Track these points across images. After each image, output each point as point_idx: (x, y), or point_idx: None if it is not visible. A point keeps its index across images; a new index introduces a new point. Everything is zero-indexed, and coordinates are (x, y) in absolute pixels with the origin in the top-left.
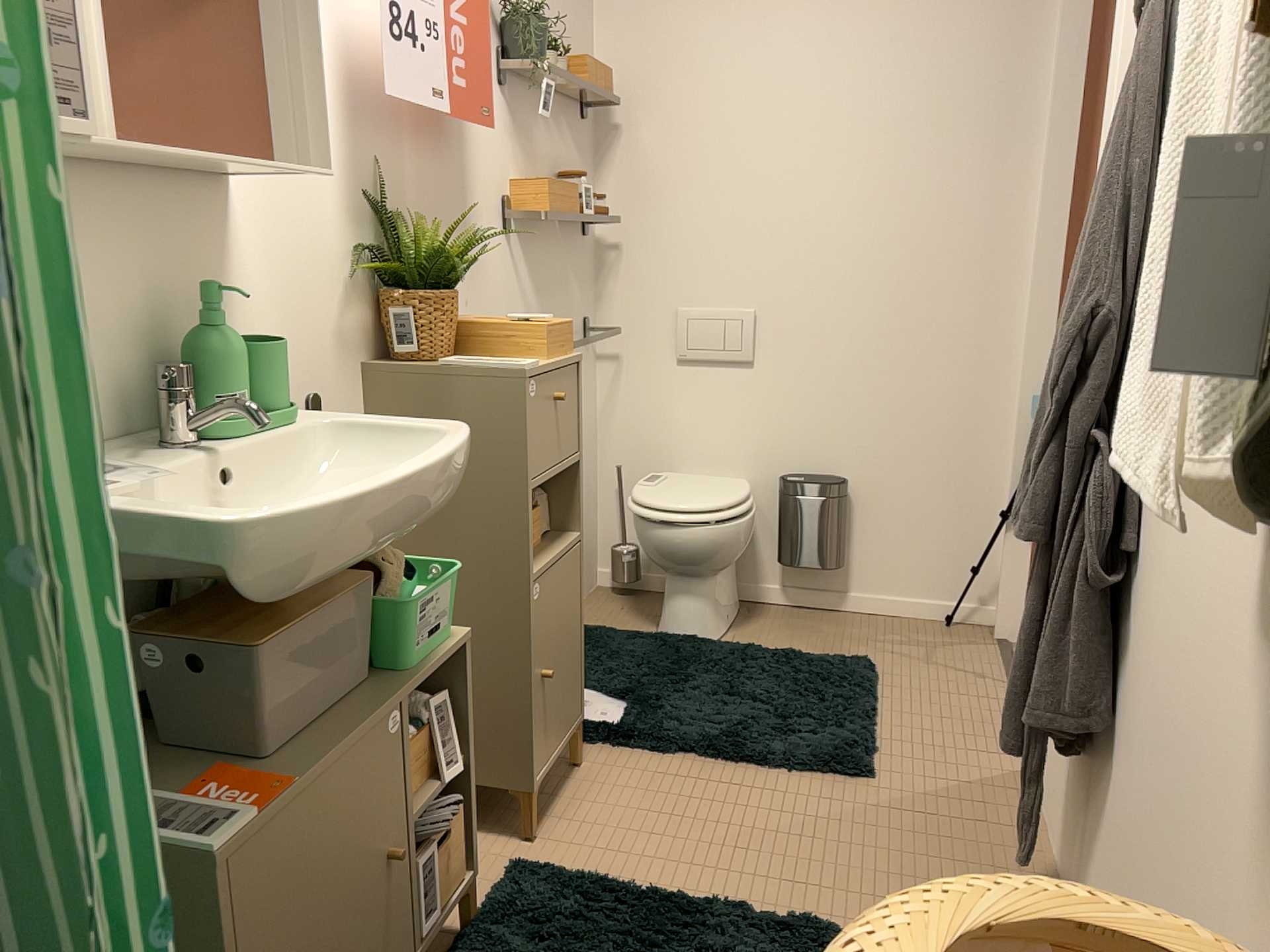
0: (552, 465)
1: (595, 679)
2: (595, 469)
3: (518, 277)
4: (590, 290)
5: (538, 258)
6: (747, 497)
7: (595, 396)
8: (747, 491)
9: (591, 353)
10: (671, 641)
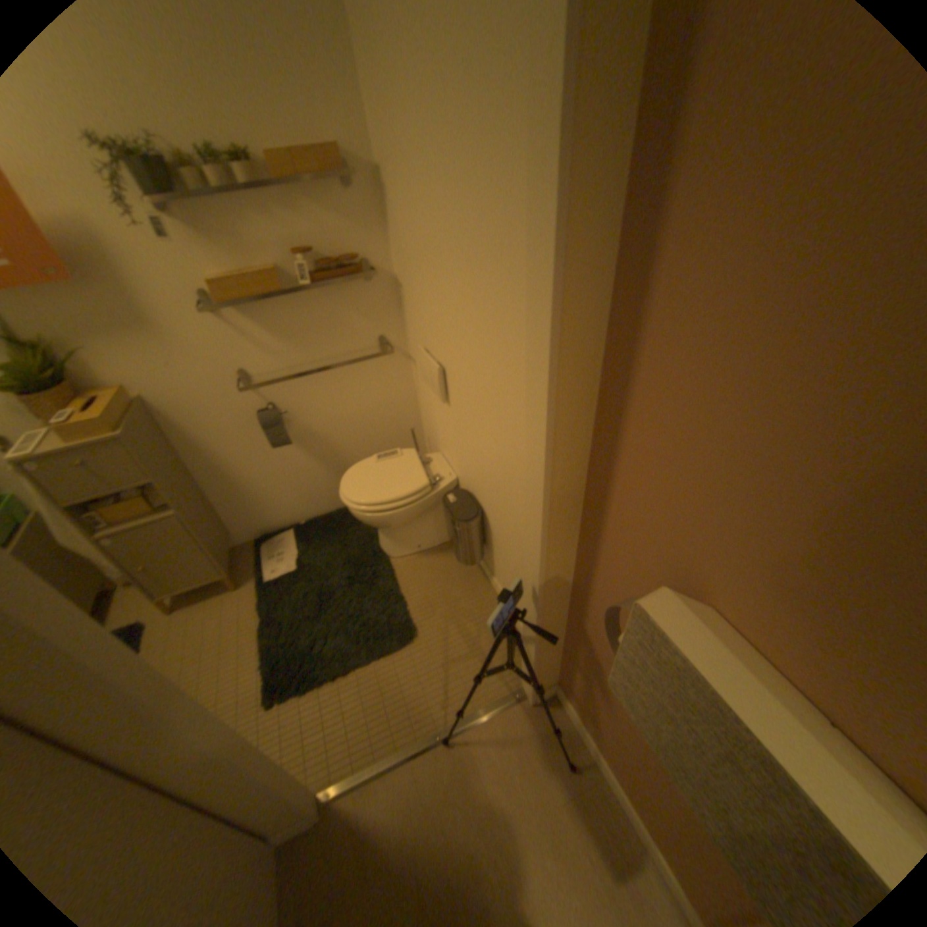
0: (88, 495)
1: (302, 549)
2: (411, 421)
3: (233, 332)
4: (382, 312)
5: (265, 312)
6: (399, 498)
7: (403, 380)
8: (408, 492)
9: (390, 355)
10: (369, 545)
